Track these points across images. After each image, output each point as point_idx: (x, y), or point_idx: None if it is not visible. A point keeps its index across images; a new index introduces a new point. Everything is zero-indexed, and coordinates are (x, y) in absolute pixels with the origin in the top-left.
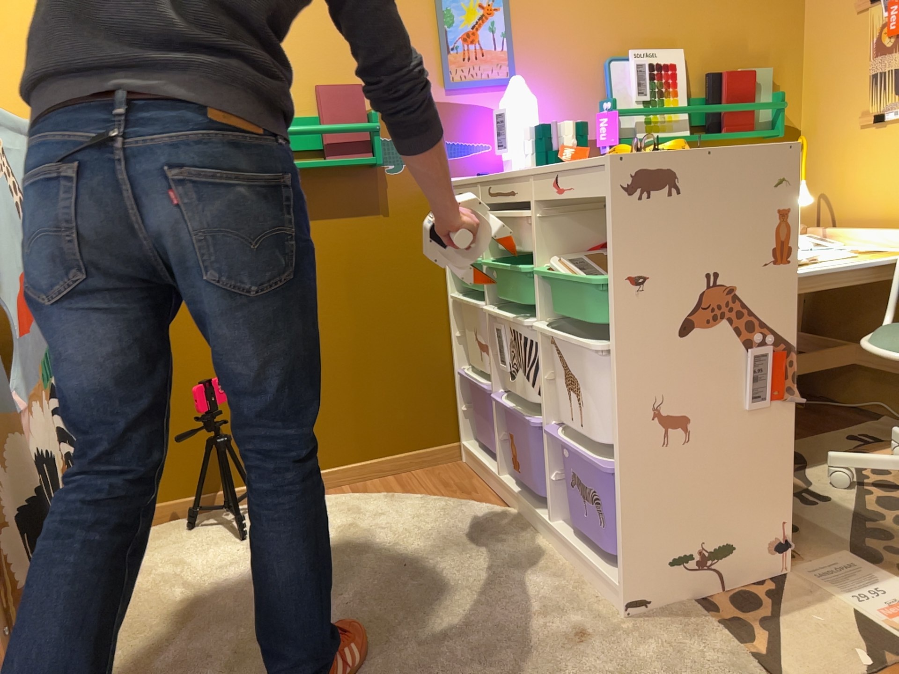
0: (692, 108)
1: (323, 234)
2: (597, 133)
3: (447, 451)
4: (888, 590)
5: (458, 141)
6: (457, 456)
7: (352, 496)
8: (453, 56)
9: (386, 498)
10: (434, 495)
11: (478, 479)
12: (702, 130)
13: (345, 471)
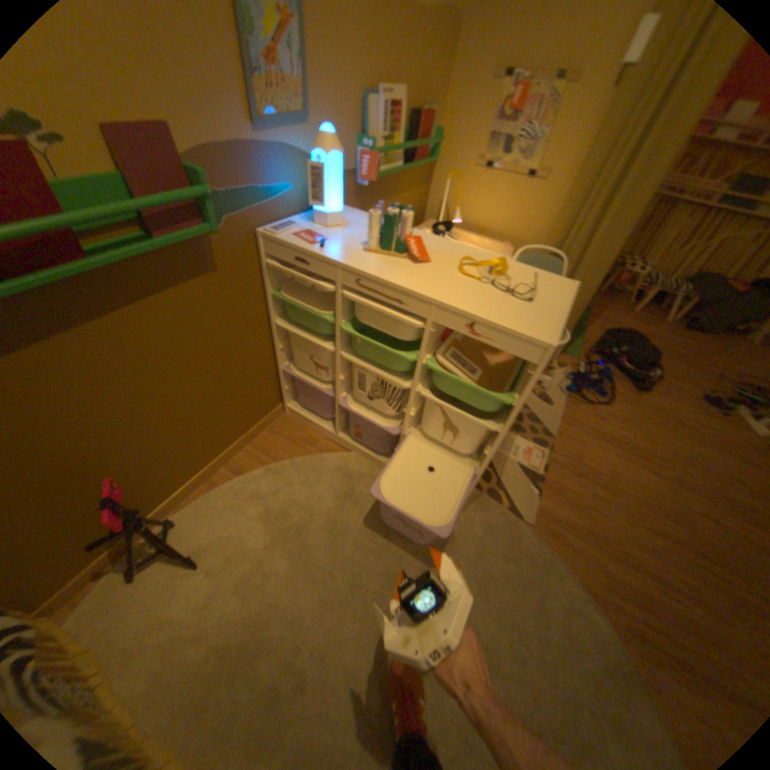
0: (404, 139)
1: (160, 309)
2: (356, 164)
3: (277, 412)
4: (517, 442)
5: (267, 184)
6: (282, 411)
7: (240, 480)
8: (258, 80)
9: (267, 472)
10: (293, 453)
11: (310, 429)
12: (403, 155)
13: (220, 461)
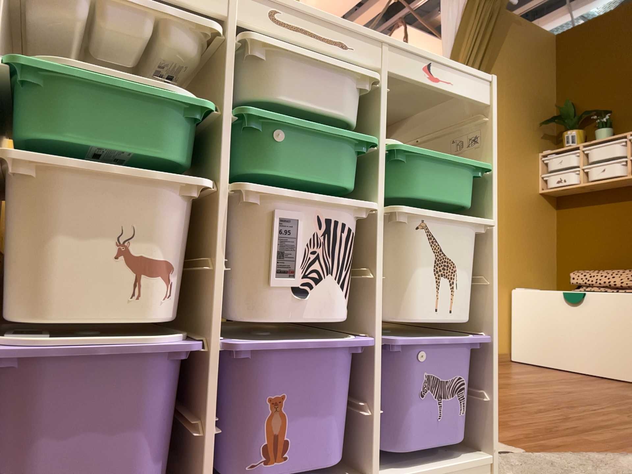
0: None
1: None
2: None
3: None
4: None
5: None
6: None
7: None
8: None
9: None
10: None
11: None
12: None
13: None
